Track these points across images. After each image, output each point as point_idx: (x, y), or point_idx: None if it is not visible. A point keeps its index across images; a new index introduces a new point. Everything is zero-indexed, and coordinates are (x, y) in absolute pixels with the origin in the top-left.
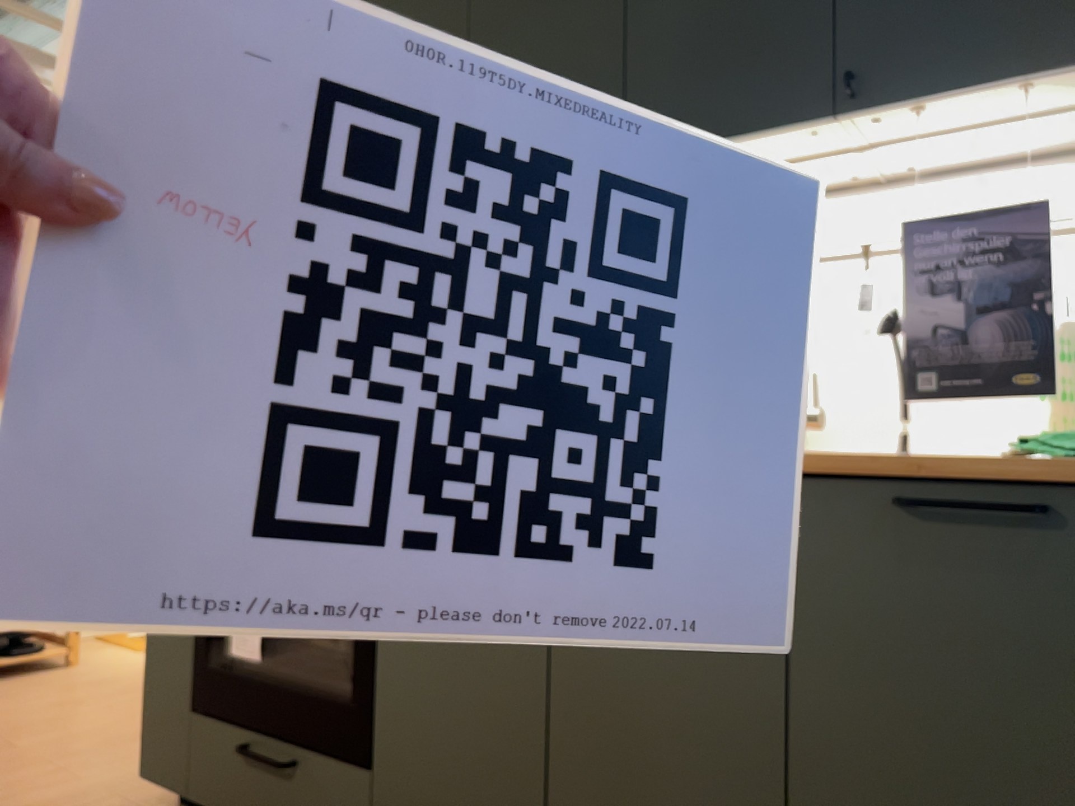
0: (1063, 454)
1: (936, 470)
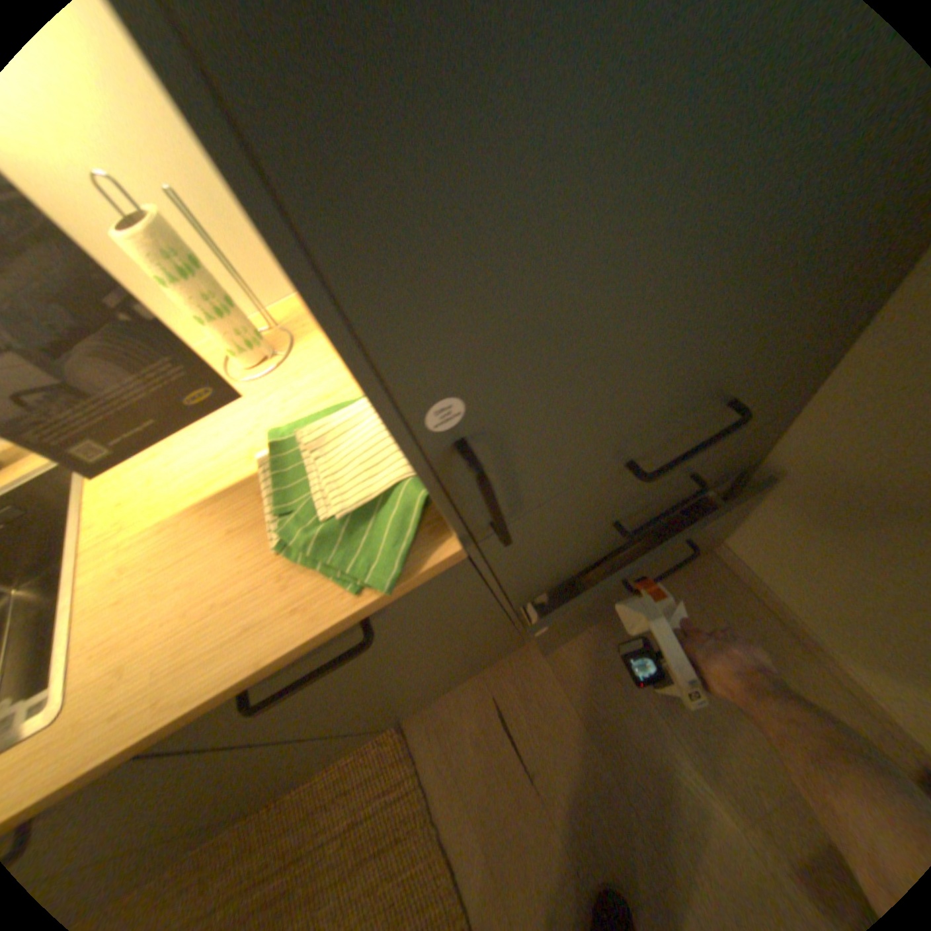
0: (336, 579)
1: (246, 686)
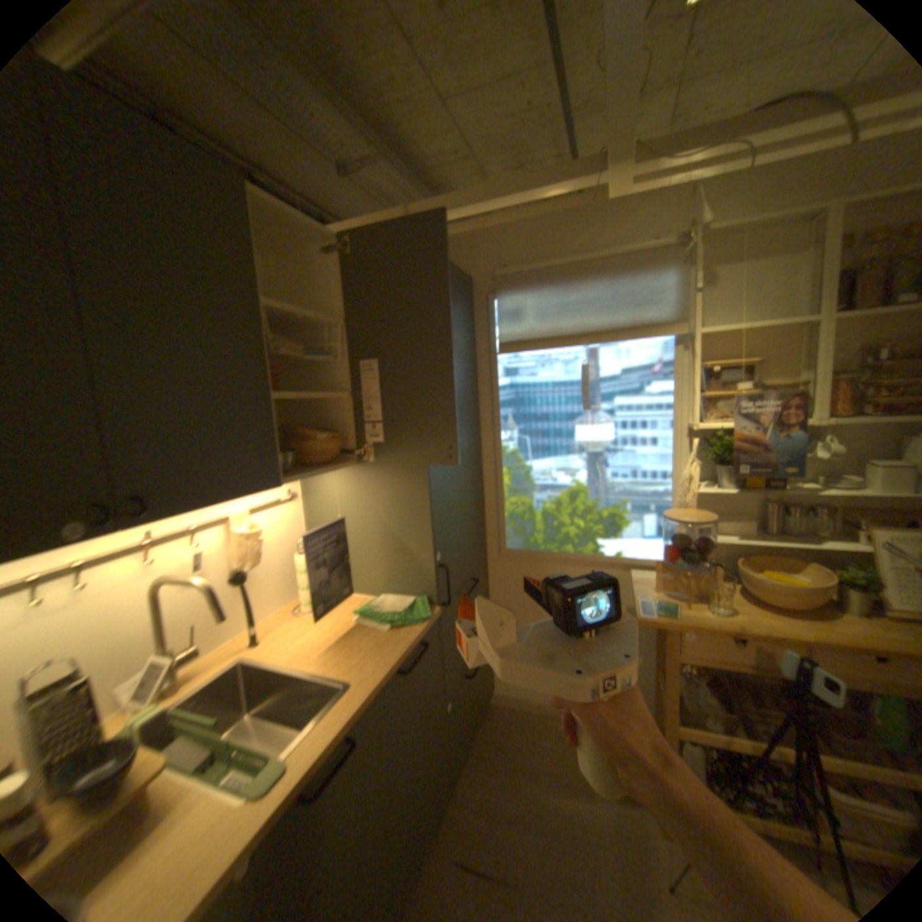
0: (413, 624)
1: (406, 655)
